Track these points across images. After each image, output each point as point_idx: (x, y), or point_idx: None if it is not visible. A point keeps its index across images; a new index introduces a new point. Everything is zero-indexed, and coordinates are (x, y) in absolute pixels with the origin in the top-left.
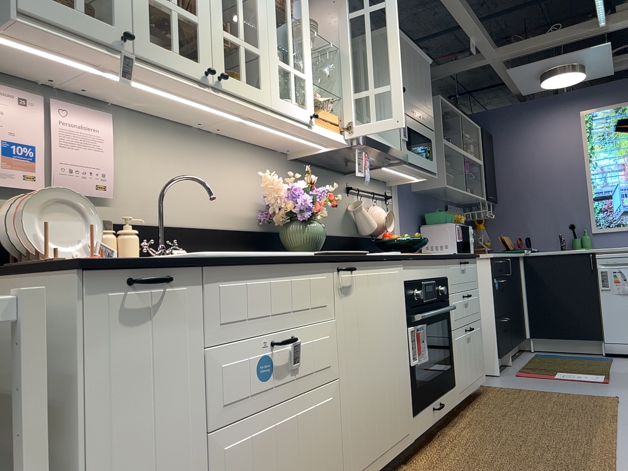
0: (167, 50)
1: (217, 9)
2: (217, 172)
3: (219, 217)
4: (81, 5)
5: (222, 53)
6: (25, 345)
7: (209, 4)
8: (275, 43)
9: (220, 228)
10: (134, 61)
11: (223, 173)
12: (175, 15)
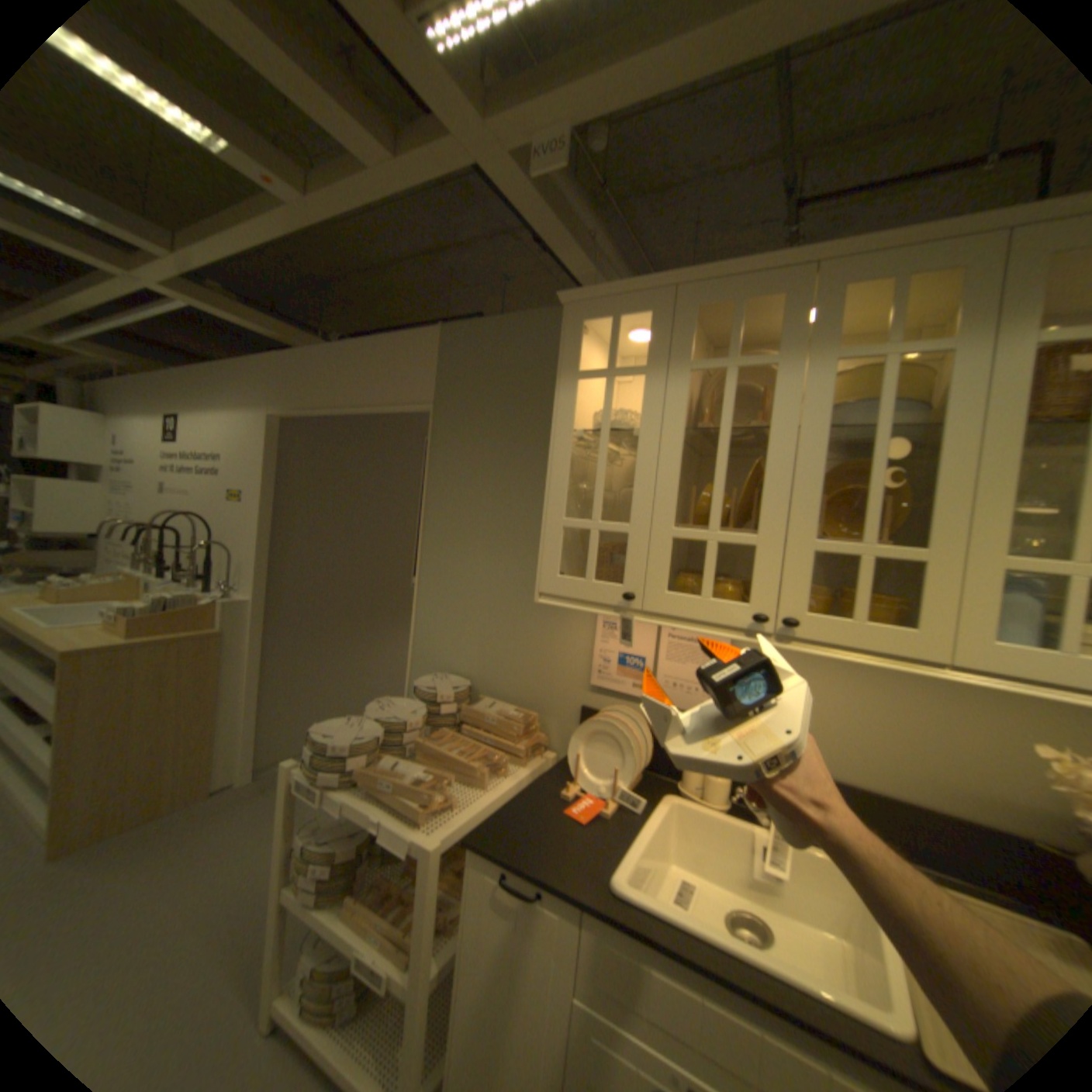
0: (692, 596)
1: (805, 507)
2: (948, 711)
3: (938, 789)
4: (592, 572)
5: (808, 579)
6: (421, 883)
7: (787, 506)
8: (1004, 518)
9: (936, 808)
10: (646, 616)
11: (967, 715)
12: (713, 544)
